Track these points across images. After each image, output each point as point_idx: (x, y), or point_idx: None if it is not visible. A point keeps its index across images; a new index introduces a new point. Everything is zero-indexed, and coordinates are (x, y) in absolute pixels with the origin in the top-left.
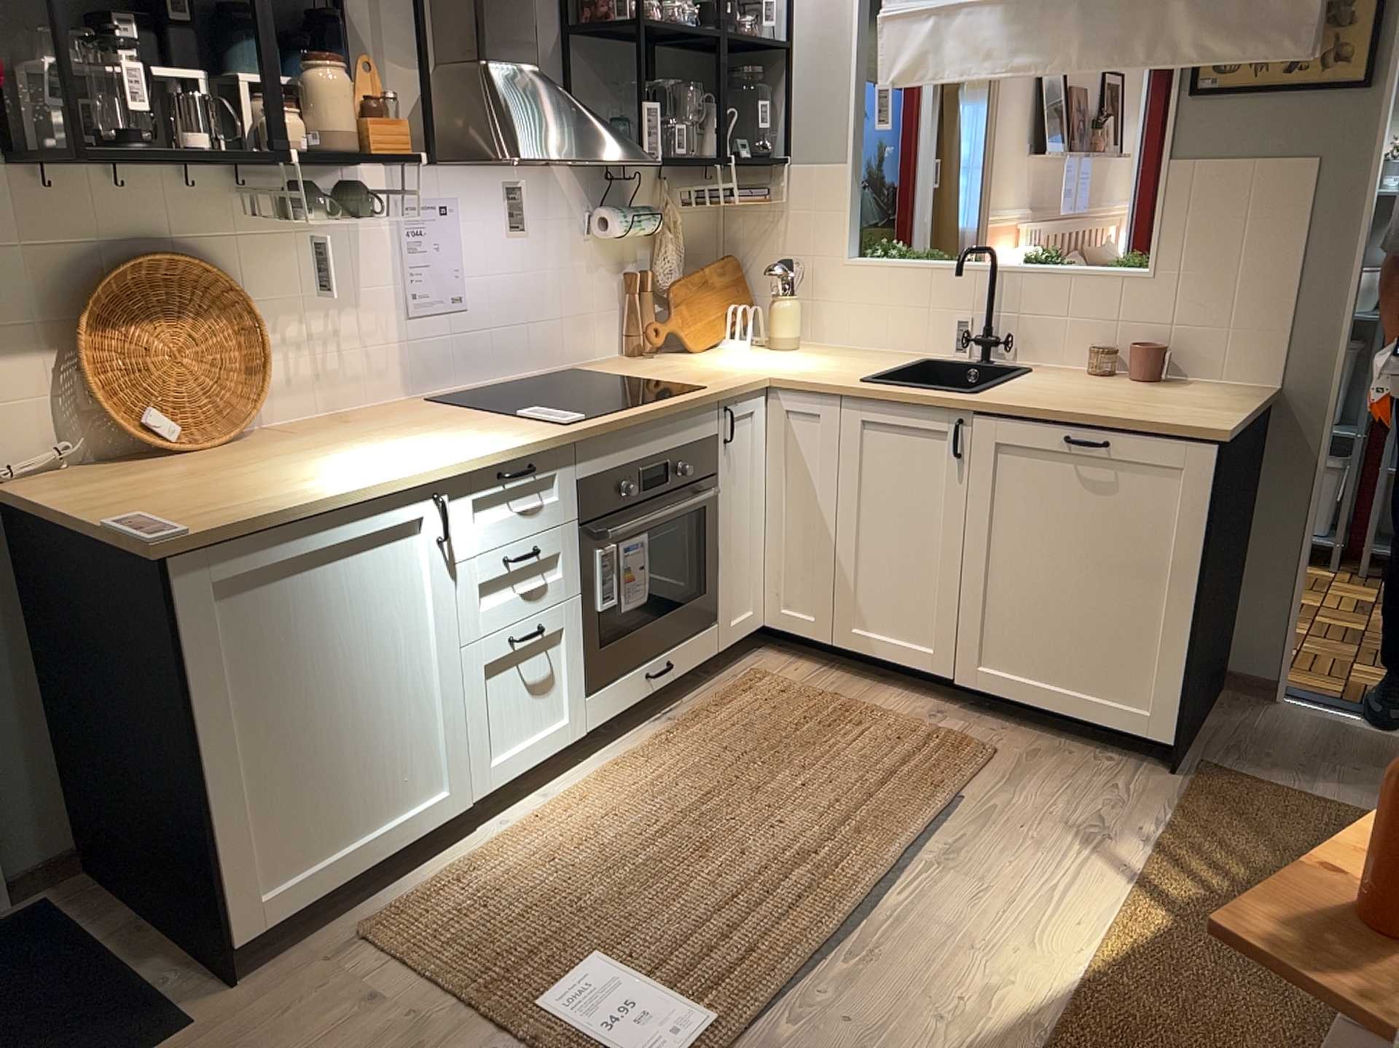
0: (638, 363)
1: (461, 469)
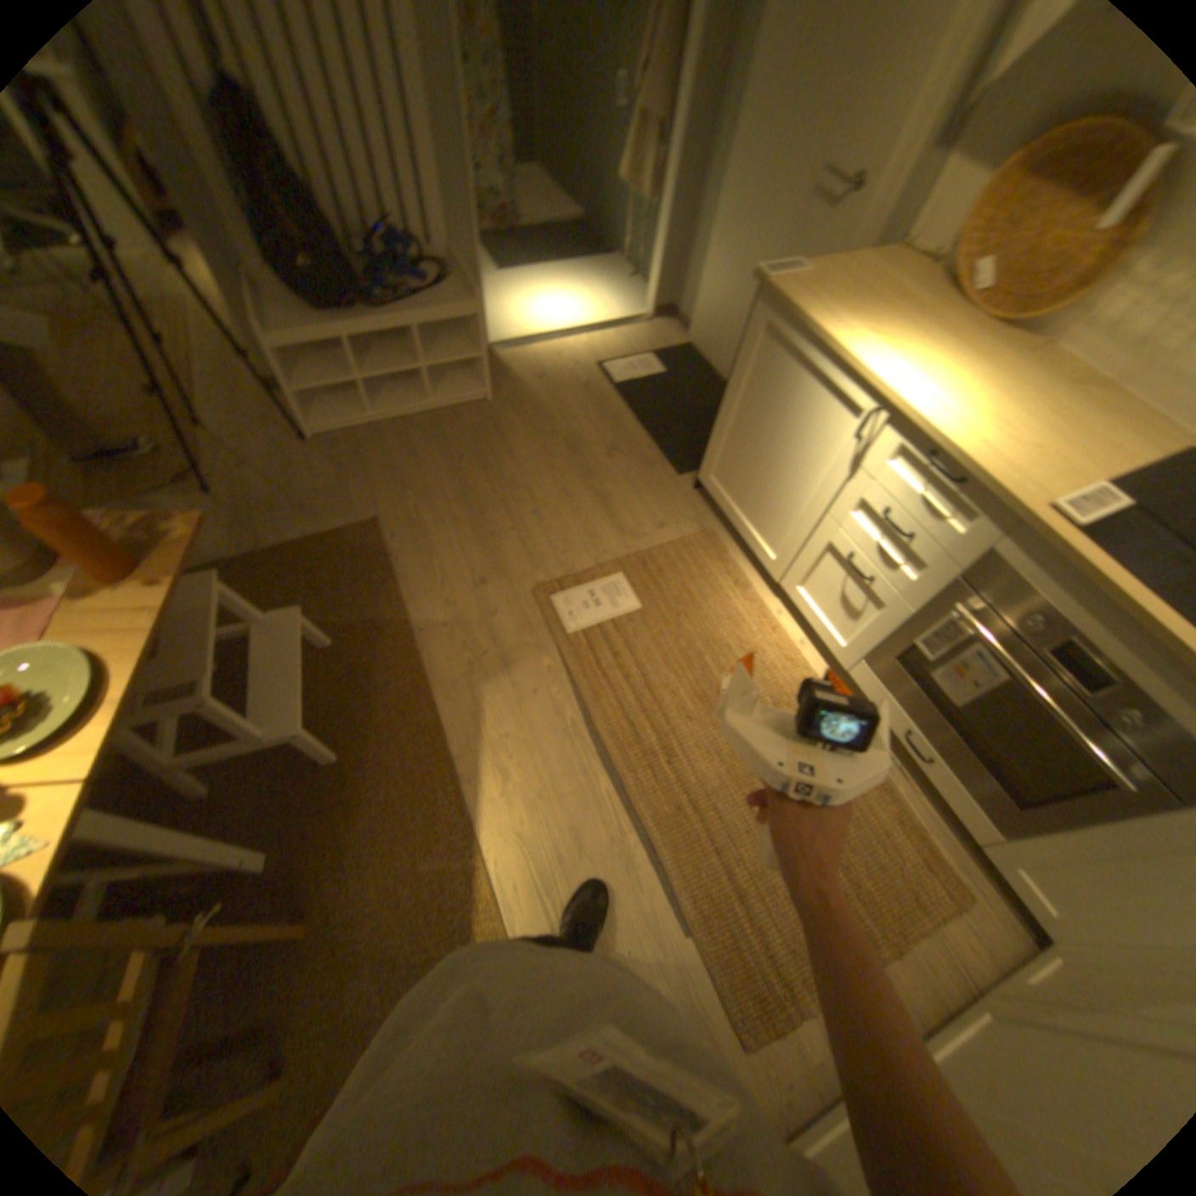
0: None
1: (906, 410)
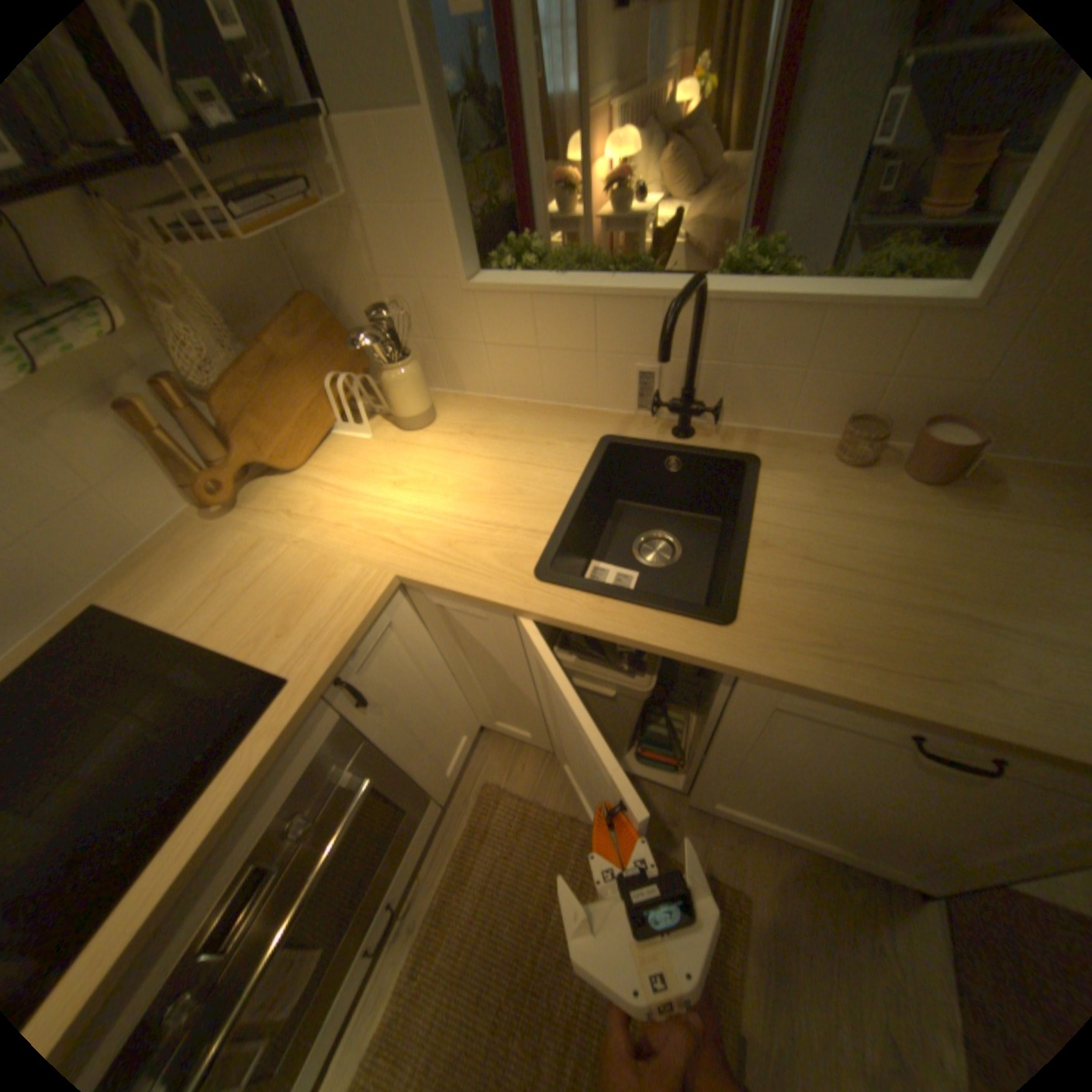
0: (205, 538)
1: None
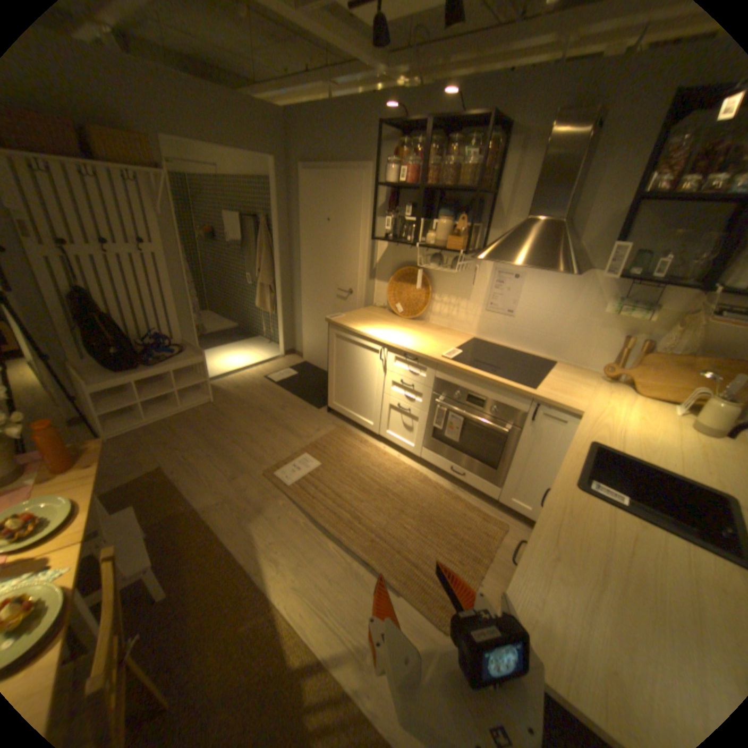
0: (590, 378)
1: (390, 345)
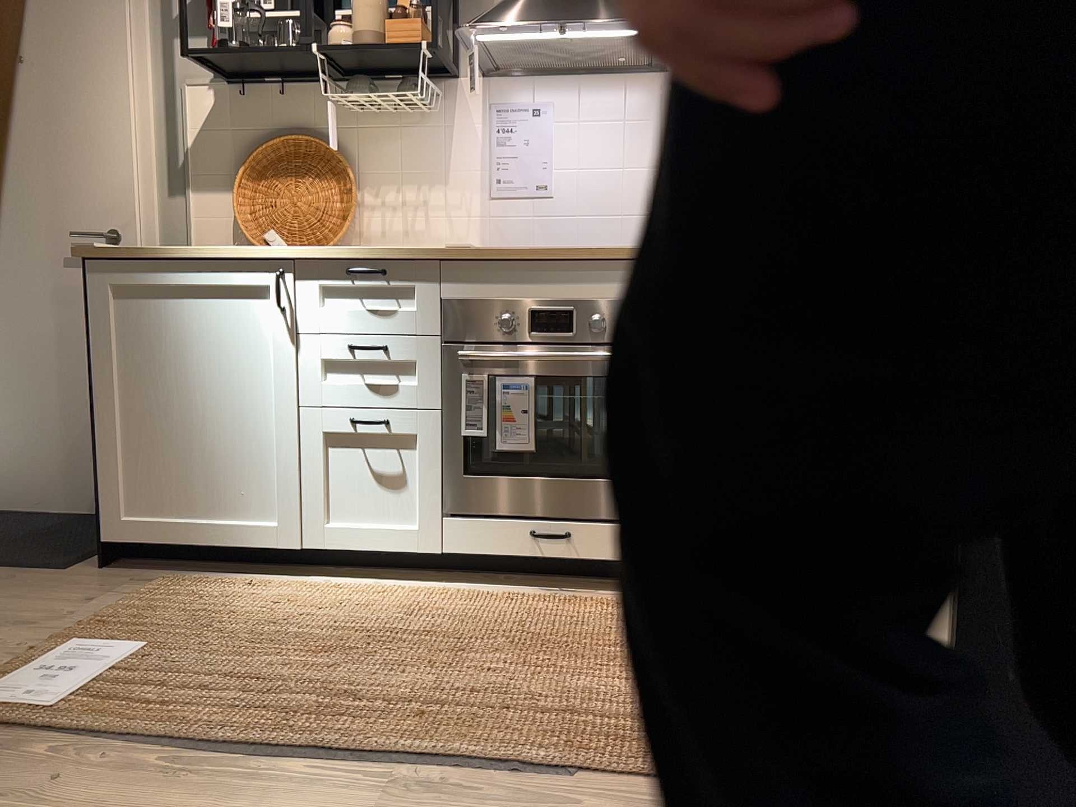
0: None
1: (303, 254)
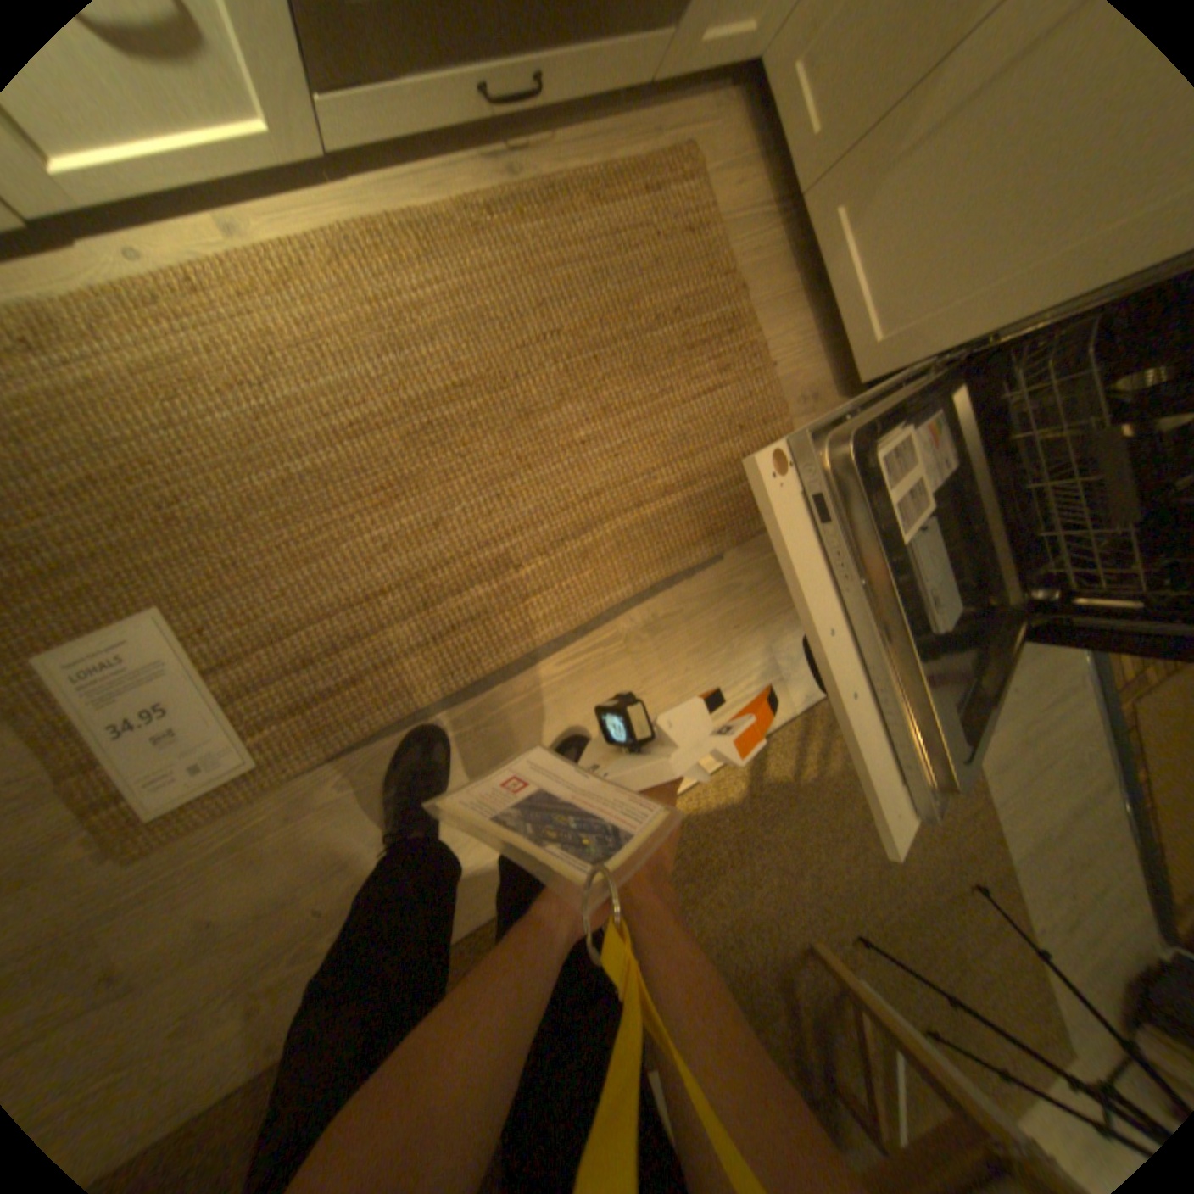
0: None
1: None
